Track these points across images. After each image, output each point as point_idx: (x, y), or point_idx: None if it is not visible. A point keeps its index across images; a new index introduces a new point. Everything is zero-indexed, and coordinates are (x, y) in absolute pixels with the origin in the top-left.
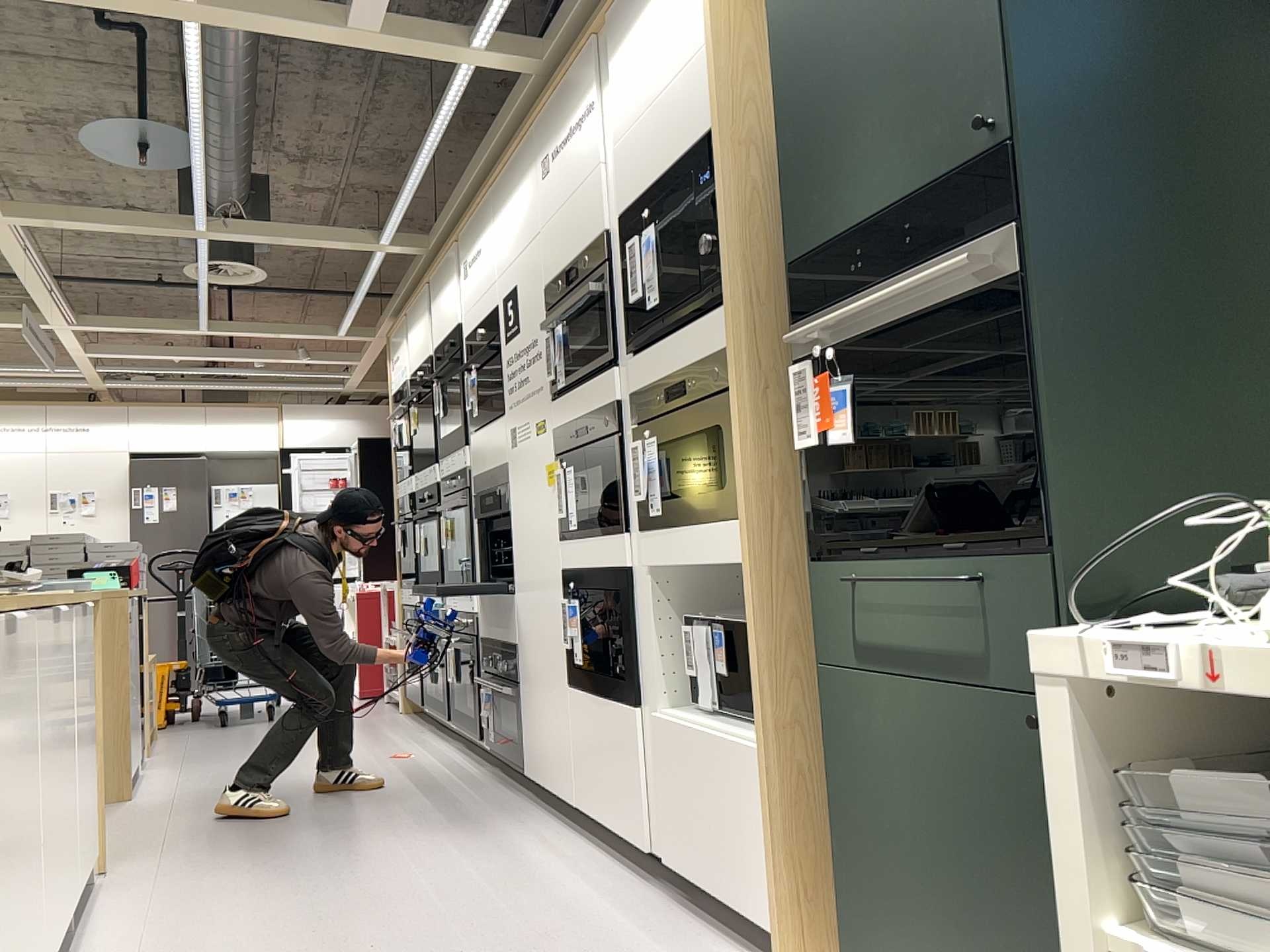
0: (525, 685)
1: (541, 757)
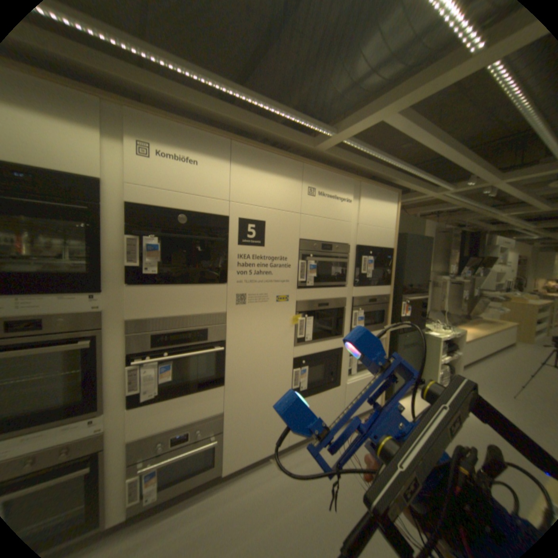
0: (232, 428)
1: (250, 451)
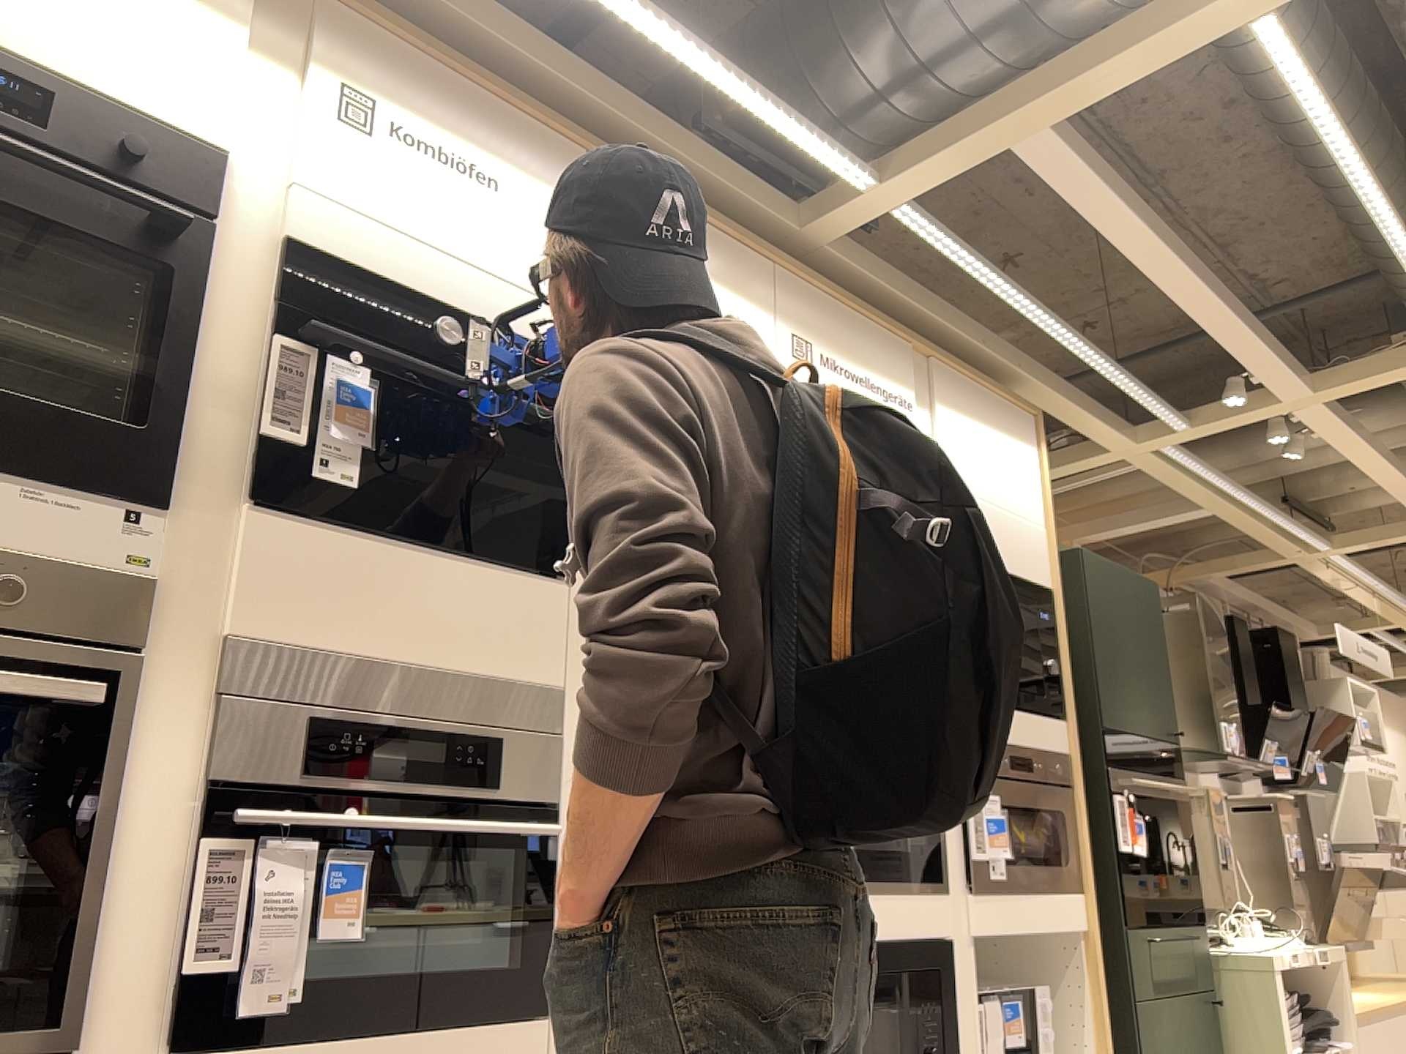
0: None
1: None
